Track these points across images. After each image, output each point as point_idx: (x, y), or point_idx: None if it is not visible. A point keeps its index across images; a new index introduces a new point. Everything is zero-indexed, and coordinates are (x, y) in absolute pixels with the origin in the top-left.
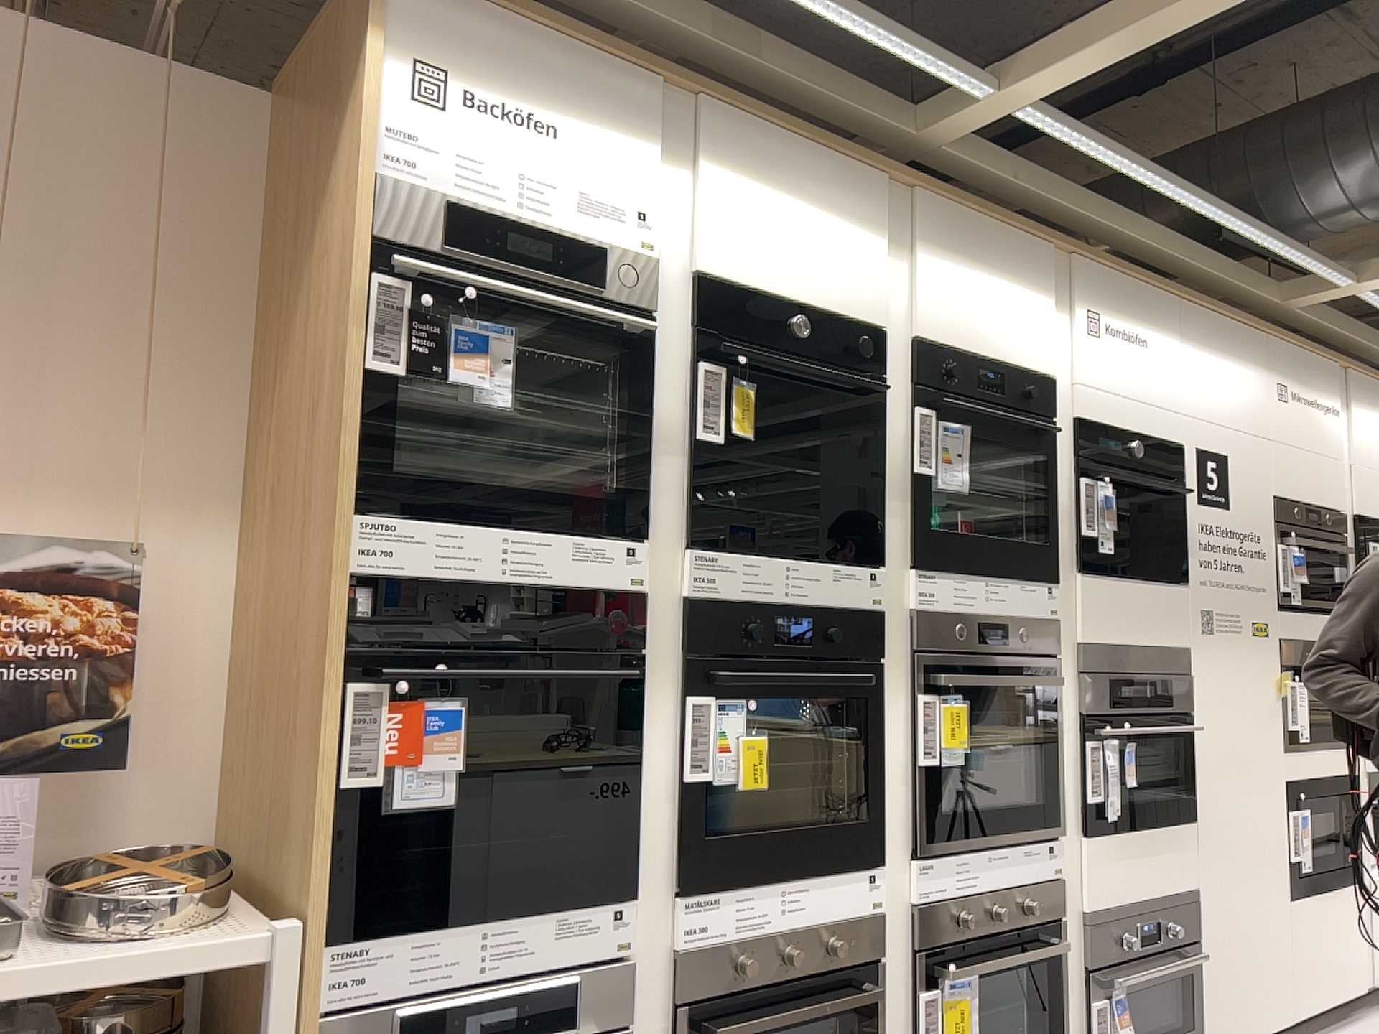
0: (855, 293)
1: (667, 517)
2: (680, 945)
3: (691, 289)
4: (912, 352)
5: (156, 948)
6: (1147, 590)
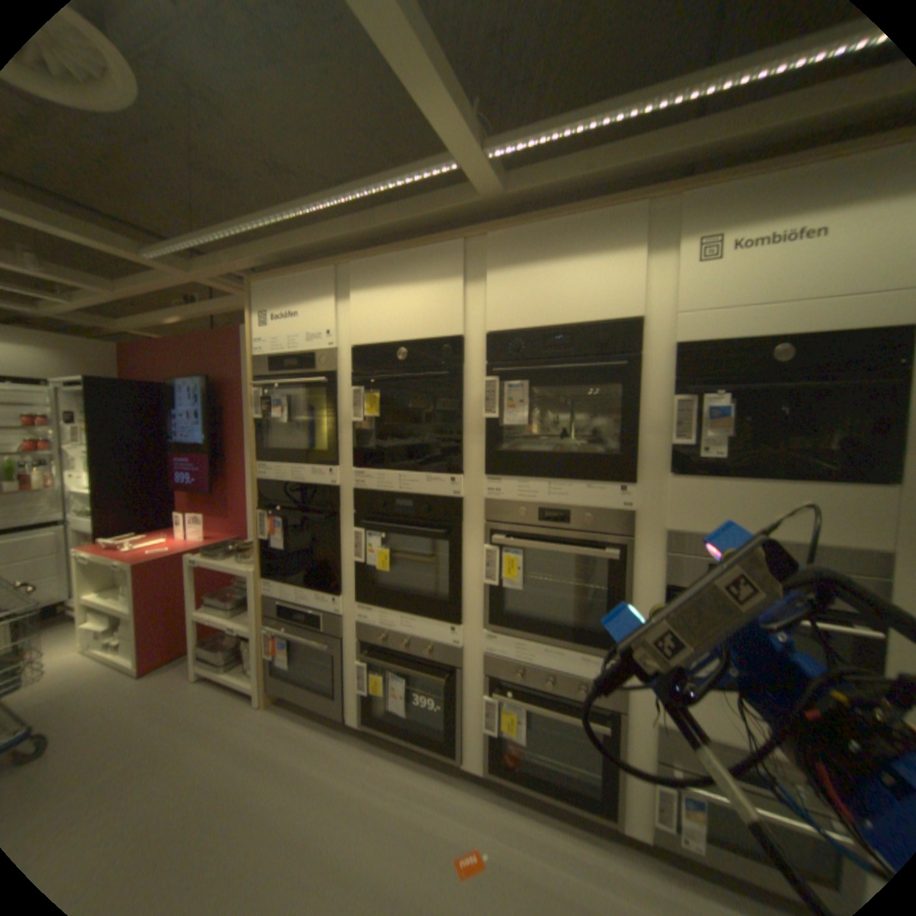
0: (436, 324)
1: (347, 457)
2: (356, 622)
3: (351, 356)
4: (485, 343)
5: (230, 570)
6: (797, 490)
